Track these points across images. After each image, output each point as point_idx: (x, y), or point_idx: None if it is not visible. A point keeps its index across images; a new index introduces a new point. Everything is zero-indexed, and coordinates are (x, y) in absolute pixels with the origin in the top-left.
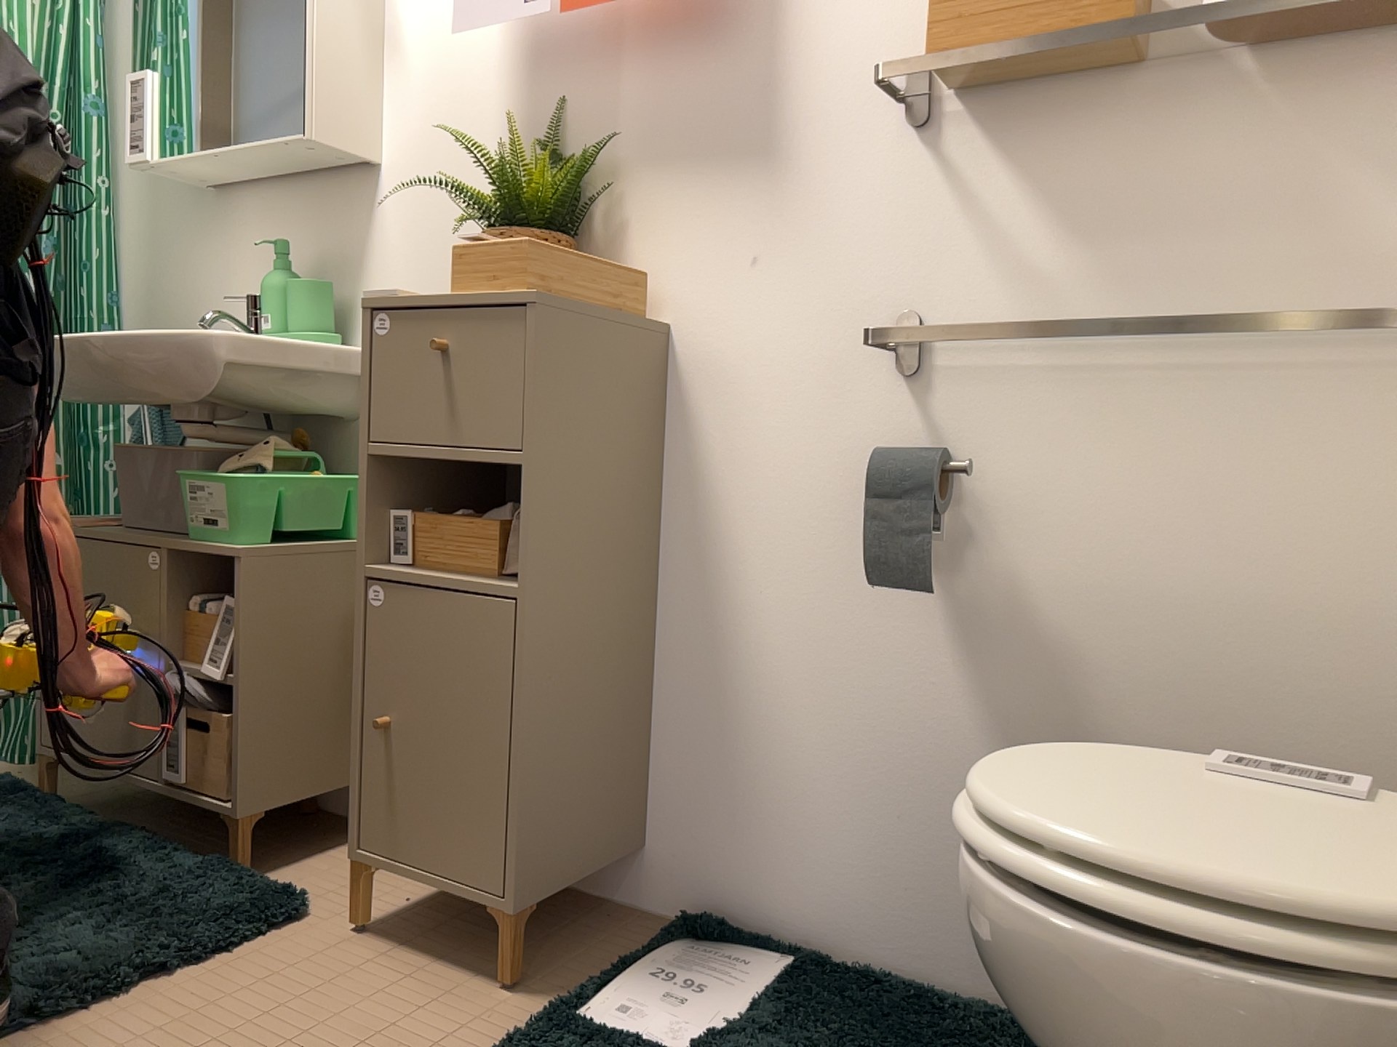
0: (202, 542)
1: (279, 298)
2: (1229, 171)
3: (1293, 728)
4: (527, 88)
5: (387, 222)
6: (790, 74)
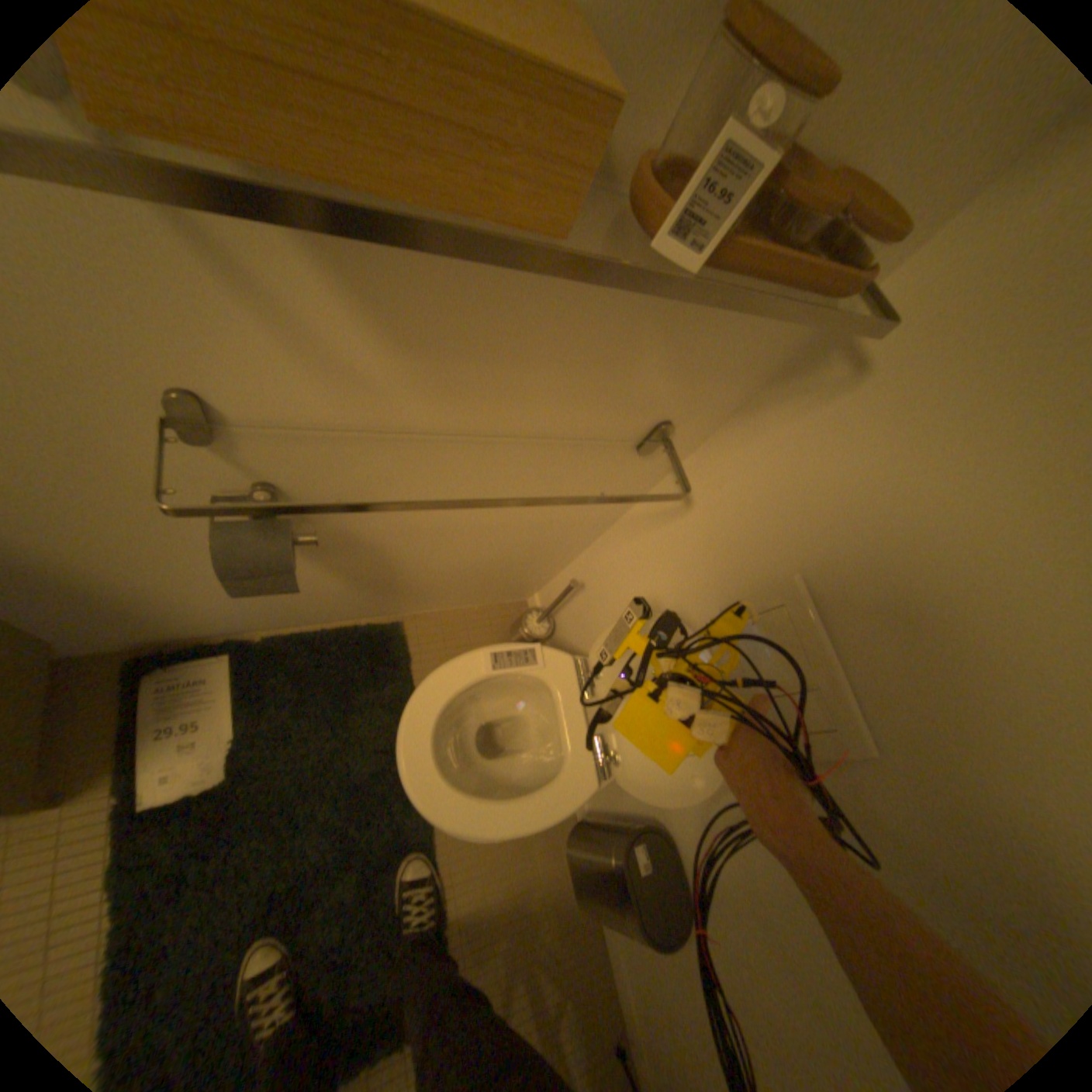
0: None
1: None
2: (583, 318)
3: (499, 552)
4: None
5: None
6: None
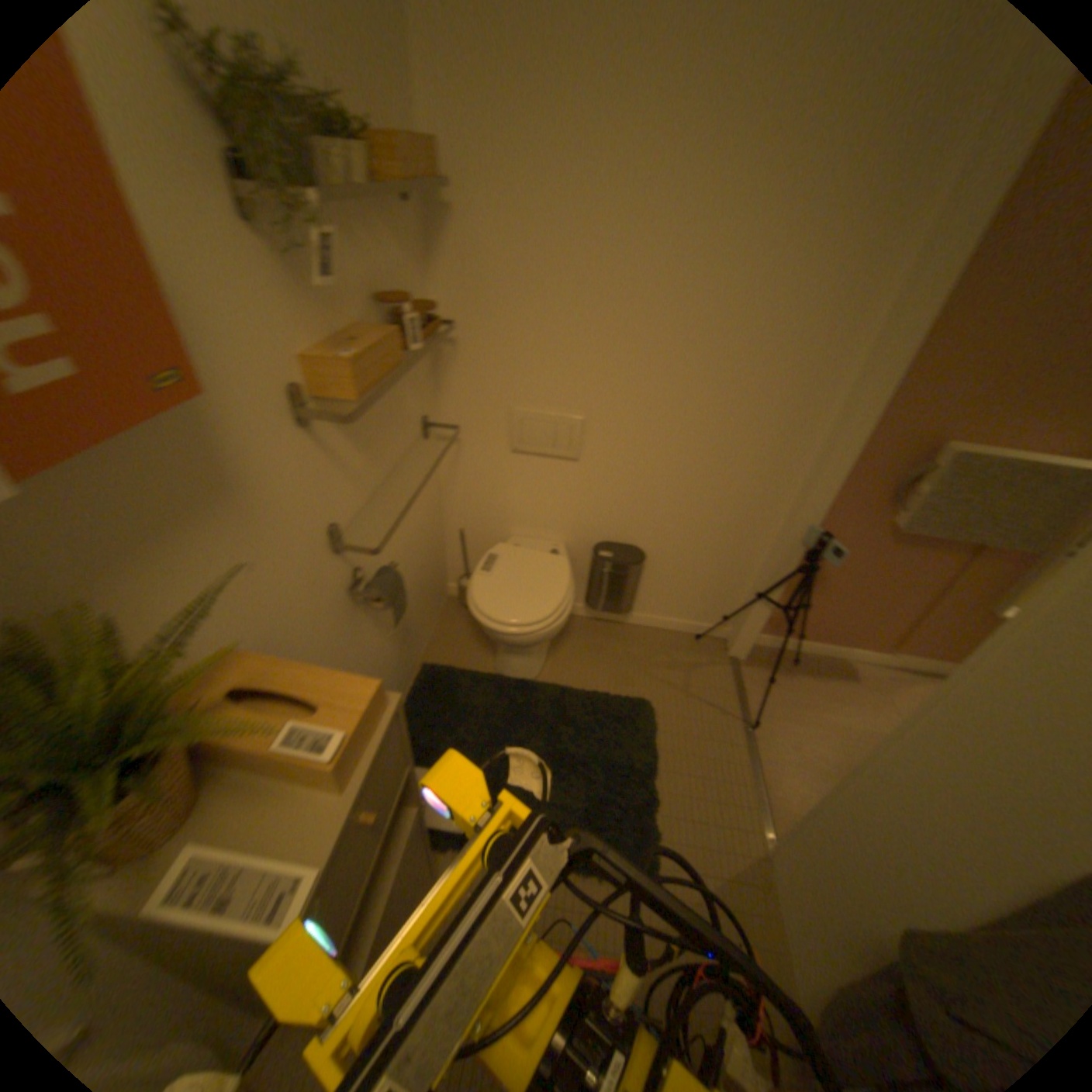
0: None
1: None
2: (391, 398)
3: (424, 555)
4: None
5: None
6: (219, 409)
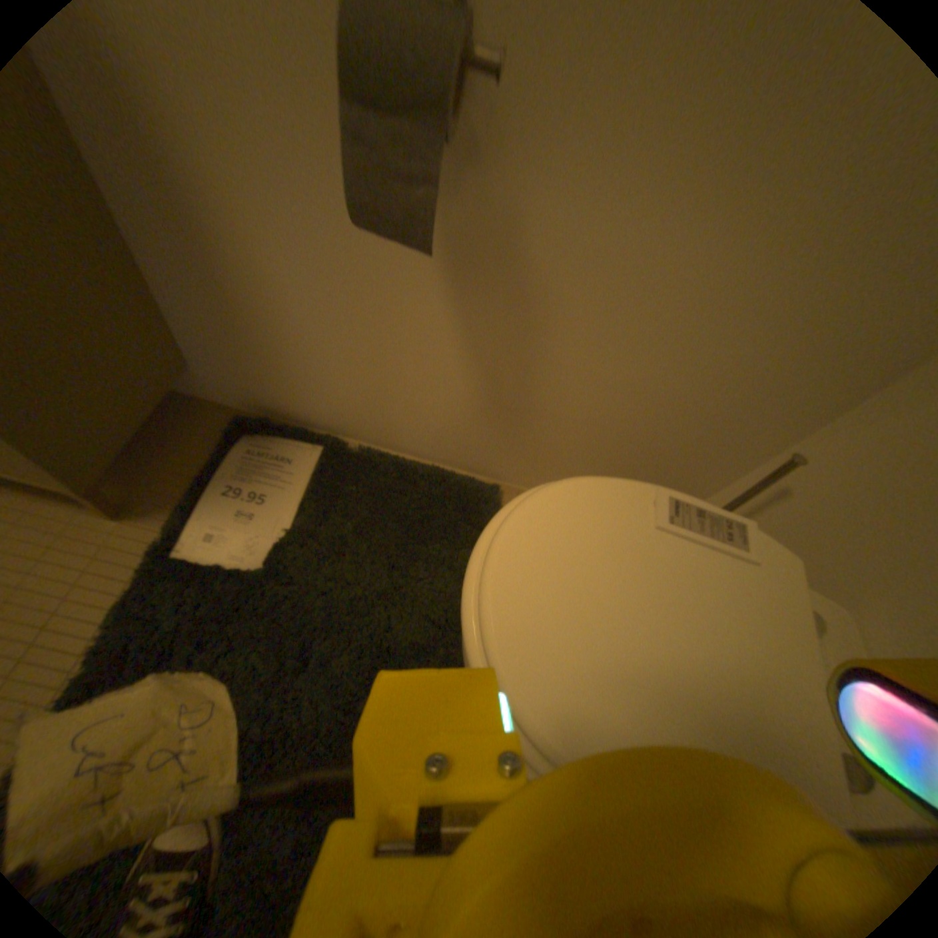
0: None
1: None
2: None
3: (690, 388)
4: None
5: None
6: None
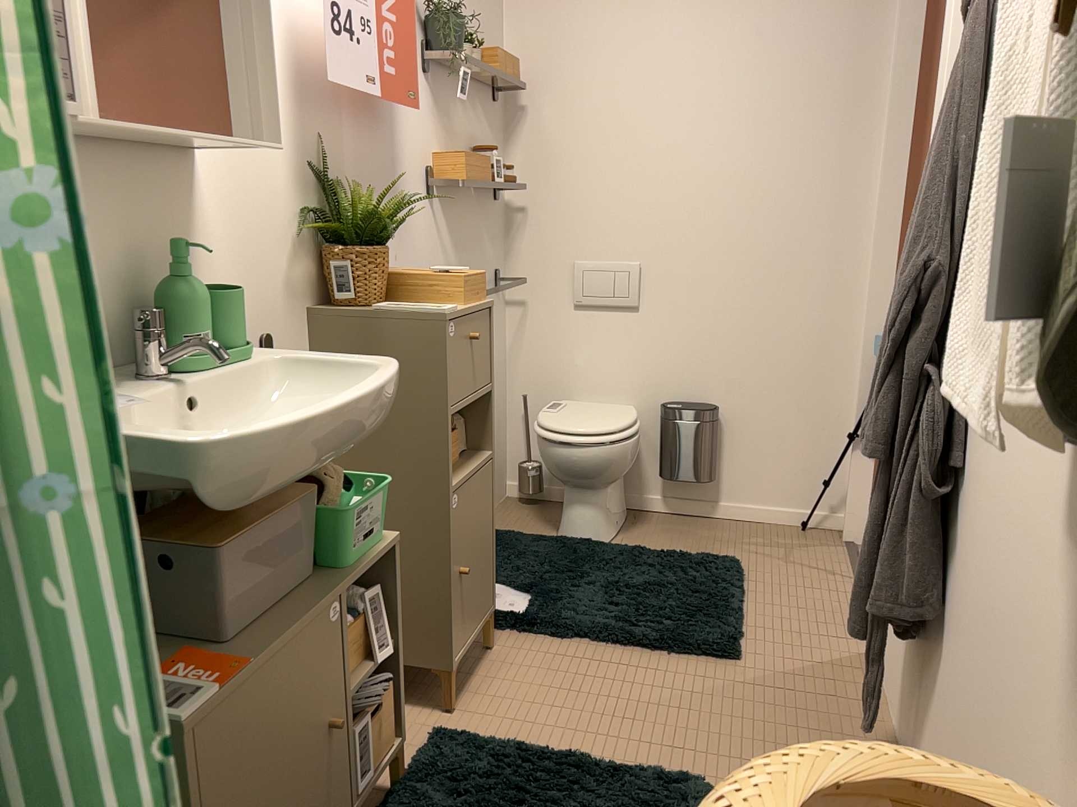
0: (368, 562)
1: (209, 308)
2: (475, 228)
3: None
4: (299, 113)
5: (206, 211)
6: (401, 155)
